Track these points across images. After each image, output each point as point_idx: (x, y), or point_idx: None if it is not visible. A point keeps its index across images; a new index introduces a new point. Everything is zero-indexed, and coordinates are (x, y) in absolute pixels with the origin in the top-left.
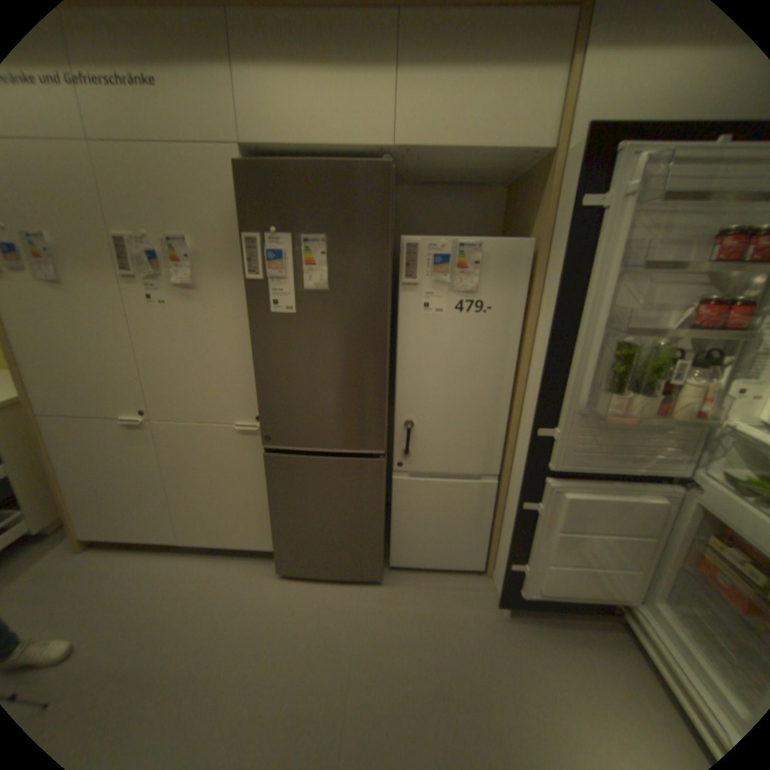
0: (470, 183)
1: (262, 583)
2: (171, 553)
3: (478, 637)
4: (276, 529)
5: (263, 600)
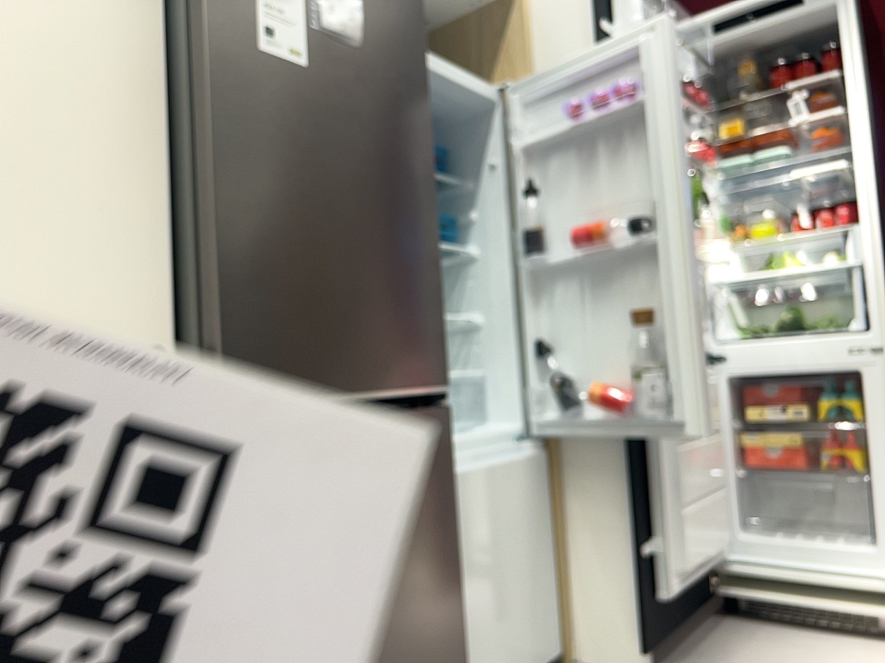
0: None
1: None
2: None
3: None
4: None
5: None
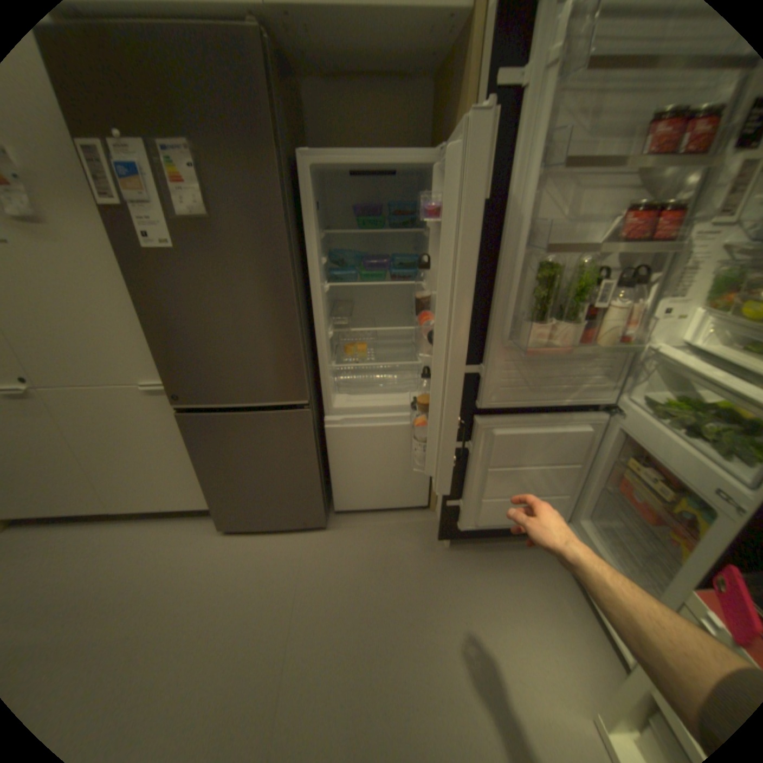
0: (388, 75)
1: (203, 541)
2: (105, 521)
3: (418, 567)
4: (207, 488)
5: (204, 556)
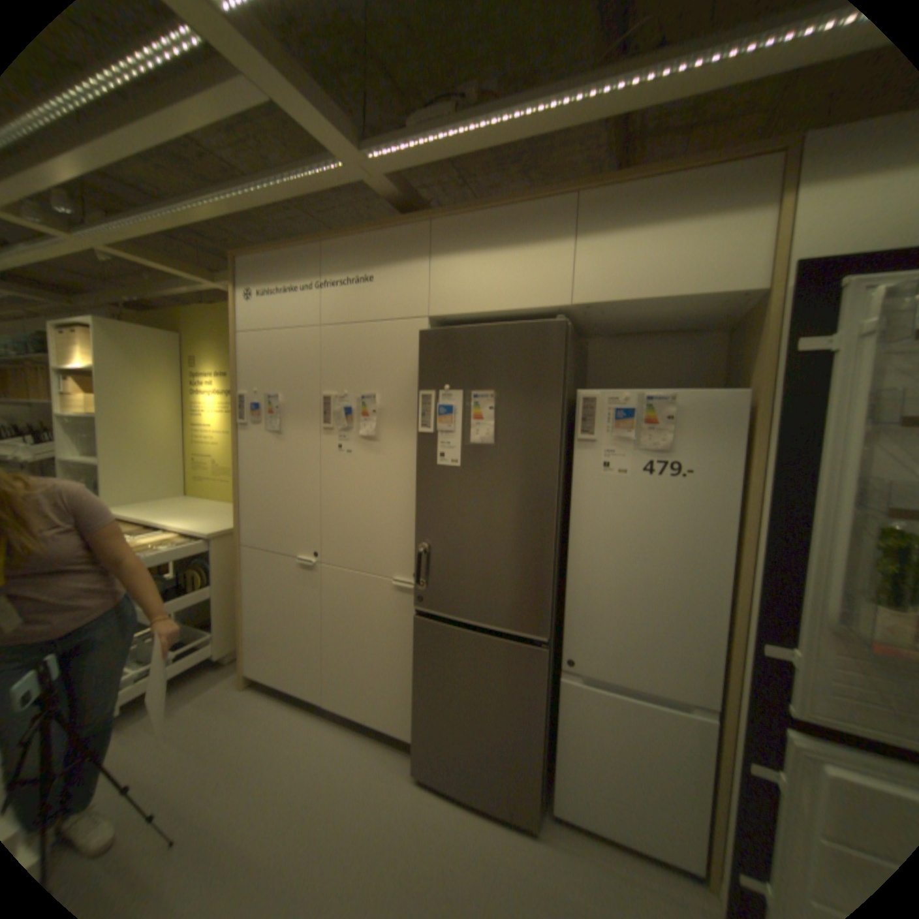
0: (678, 330)
1: (394, 783)
2: (315, 715)
3: None
4: (417, 713)
5: (390, 805)
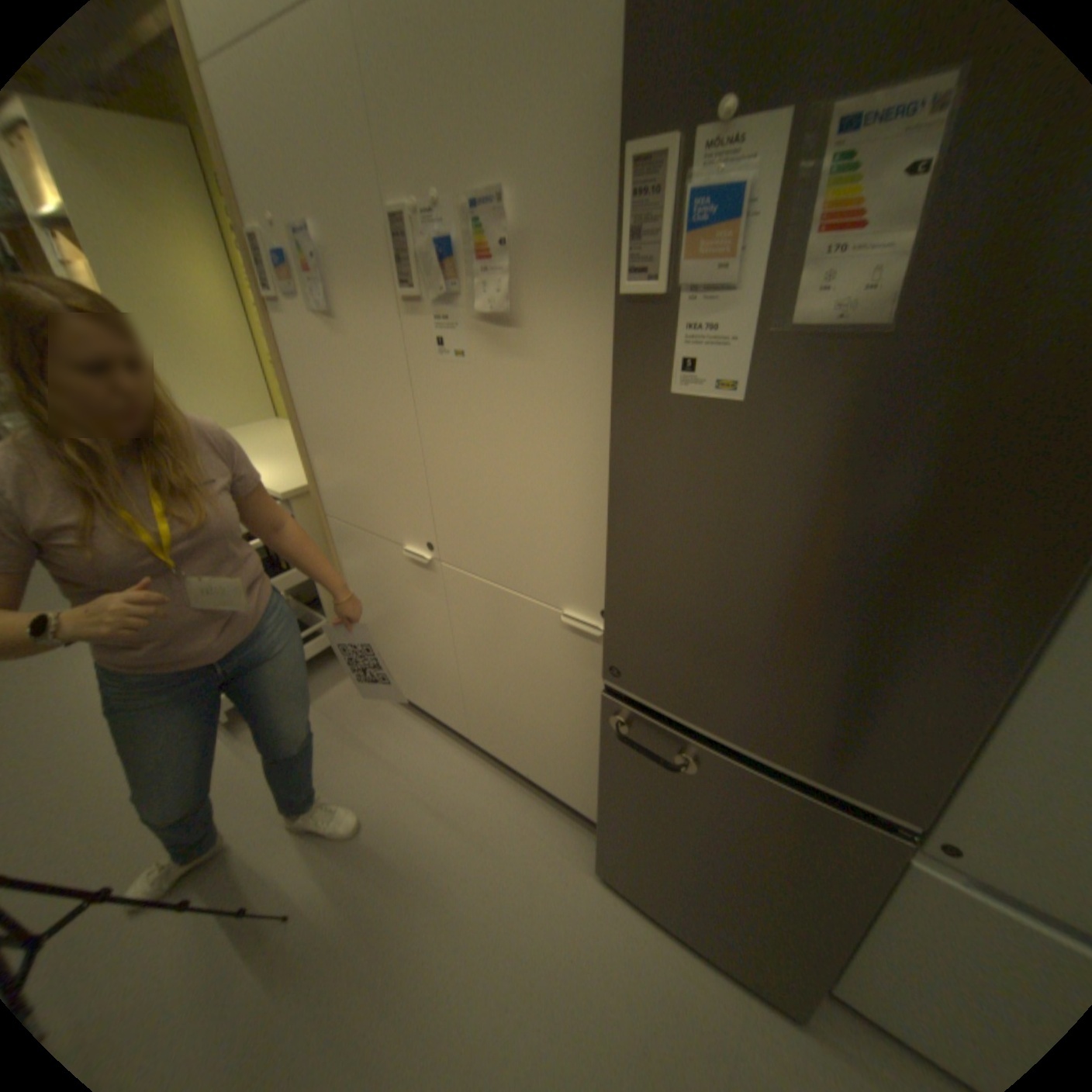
0: None
1: (572, 874)
2: (465, 742)
3: None
4: (607, 816)
5: (567, 911)
